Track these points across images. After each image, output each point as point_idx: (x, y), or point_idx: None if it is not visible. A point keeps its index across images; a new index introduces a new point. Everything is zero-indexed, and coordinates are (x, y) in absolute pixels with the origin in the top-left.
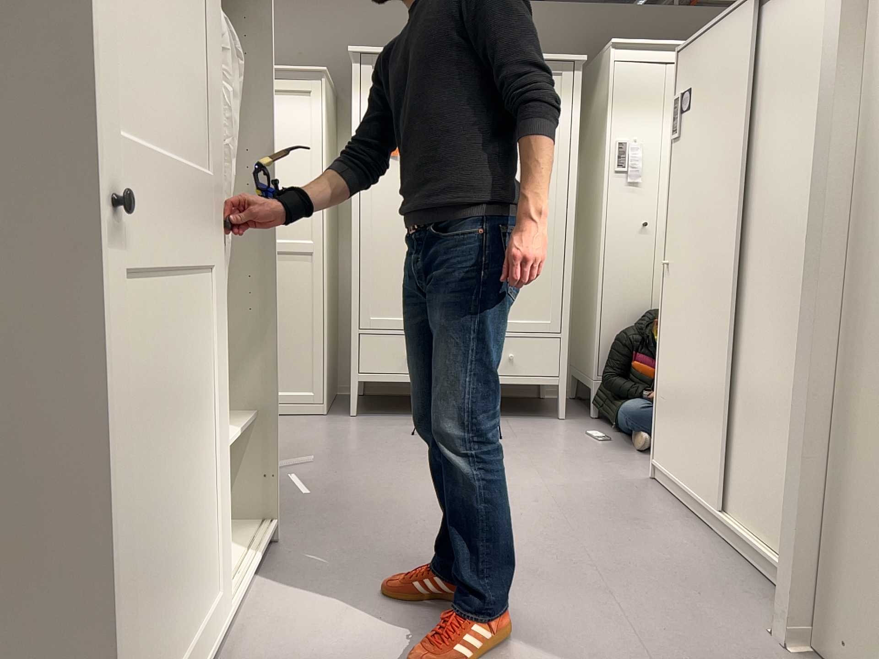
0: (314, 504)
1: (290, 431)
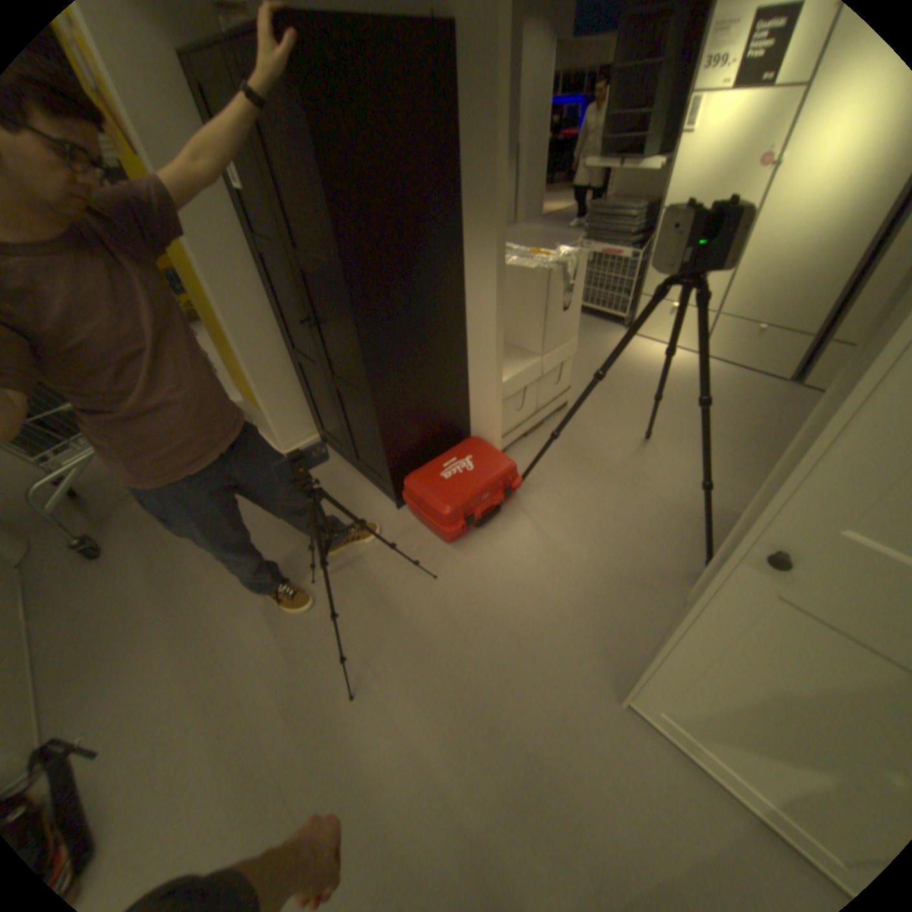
0: None
1: None
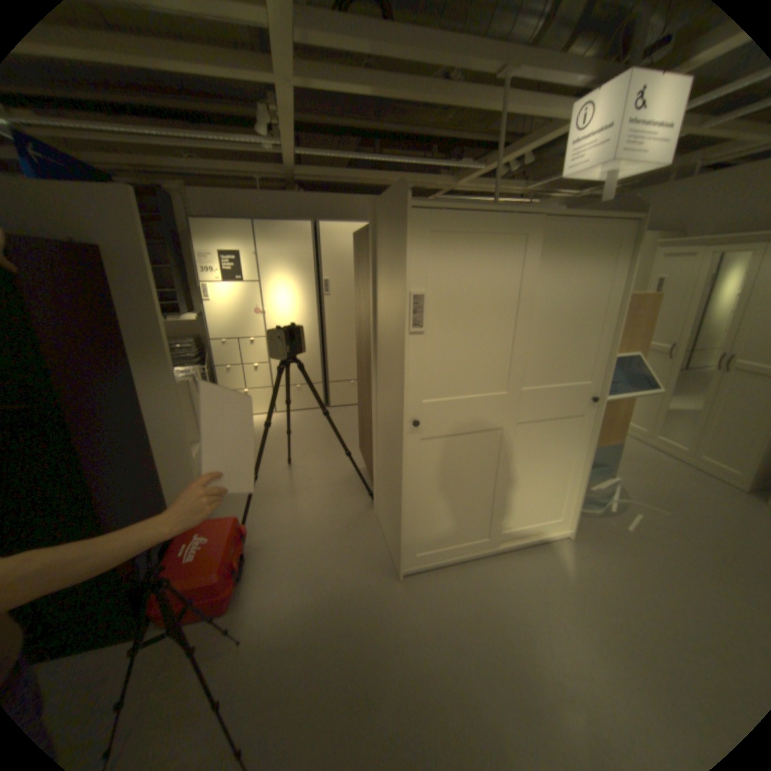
0: (626, 539)
1: (695, 490)
